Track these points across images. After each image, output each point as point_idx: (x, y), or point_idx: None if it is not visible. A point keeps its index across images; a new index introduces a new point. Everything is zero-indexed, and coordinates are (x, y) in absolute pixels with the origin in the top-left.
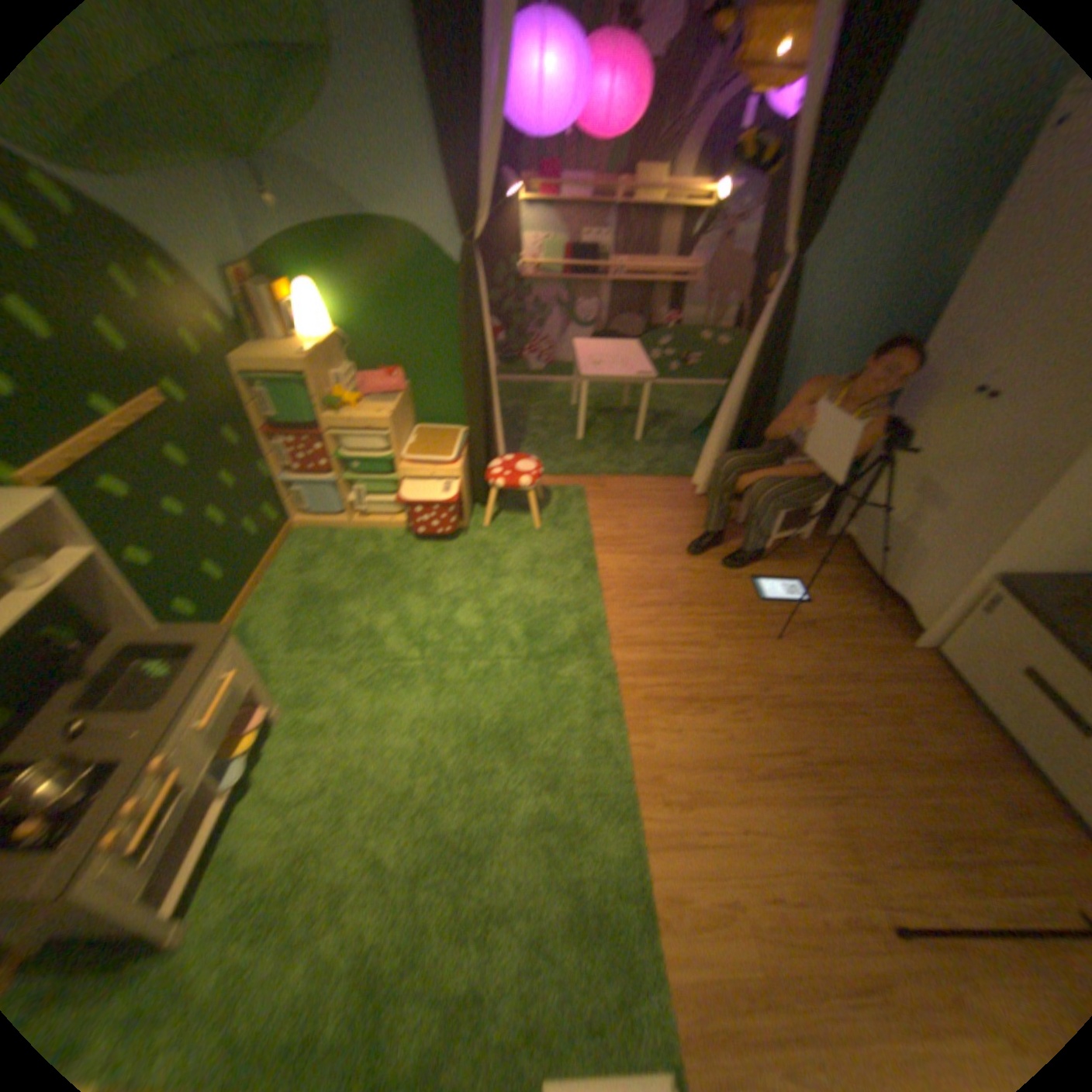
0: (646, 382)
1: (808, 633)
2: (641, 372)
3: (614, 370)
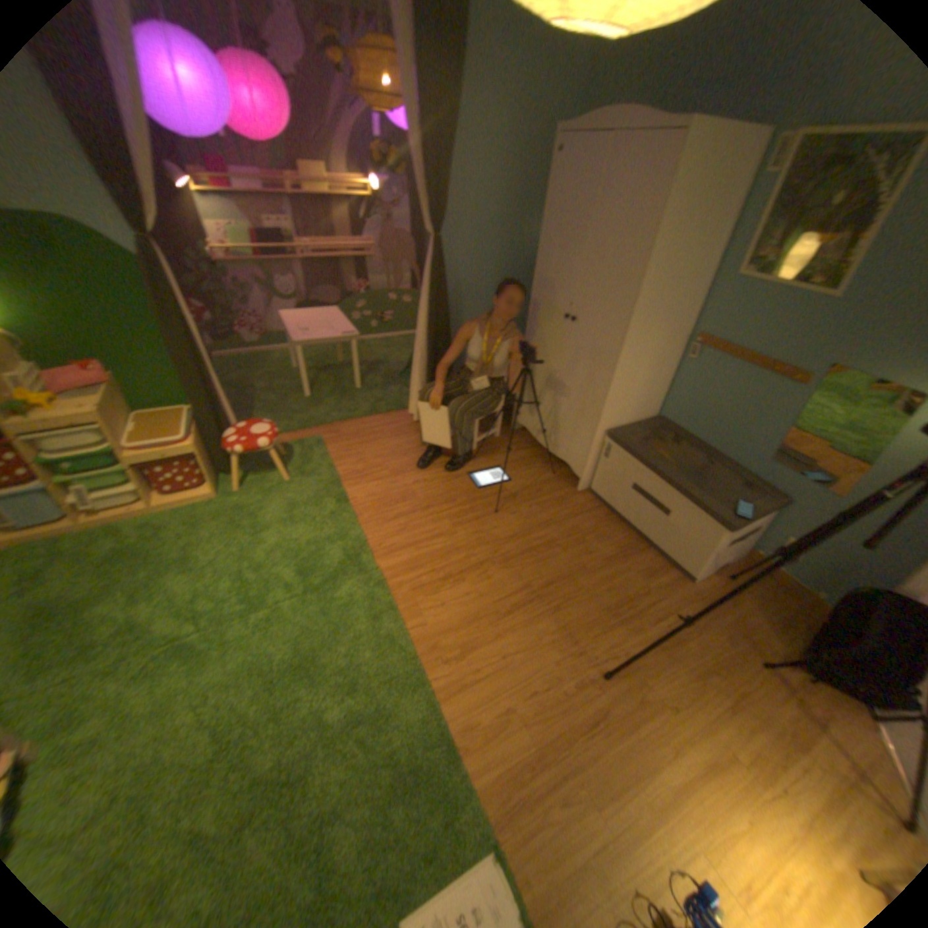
0: (352, 340)
1: (513, 503)
2: (346, 333)
3: (322, 333)
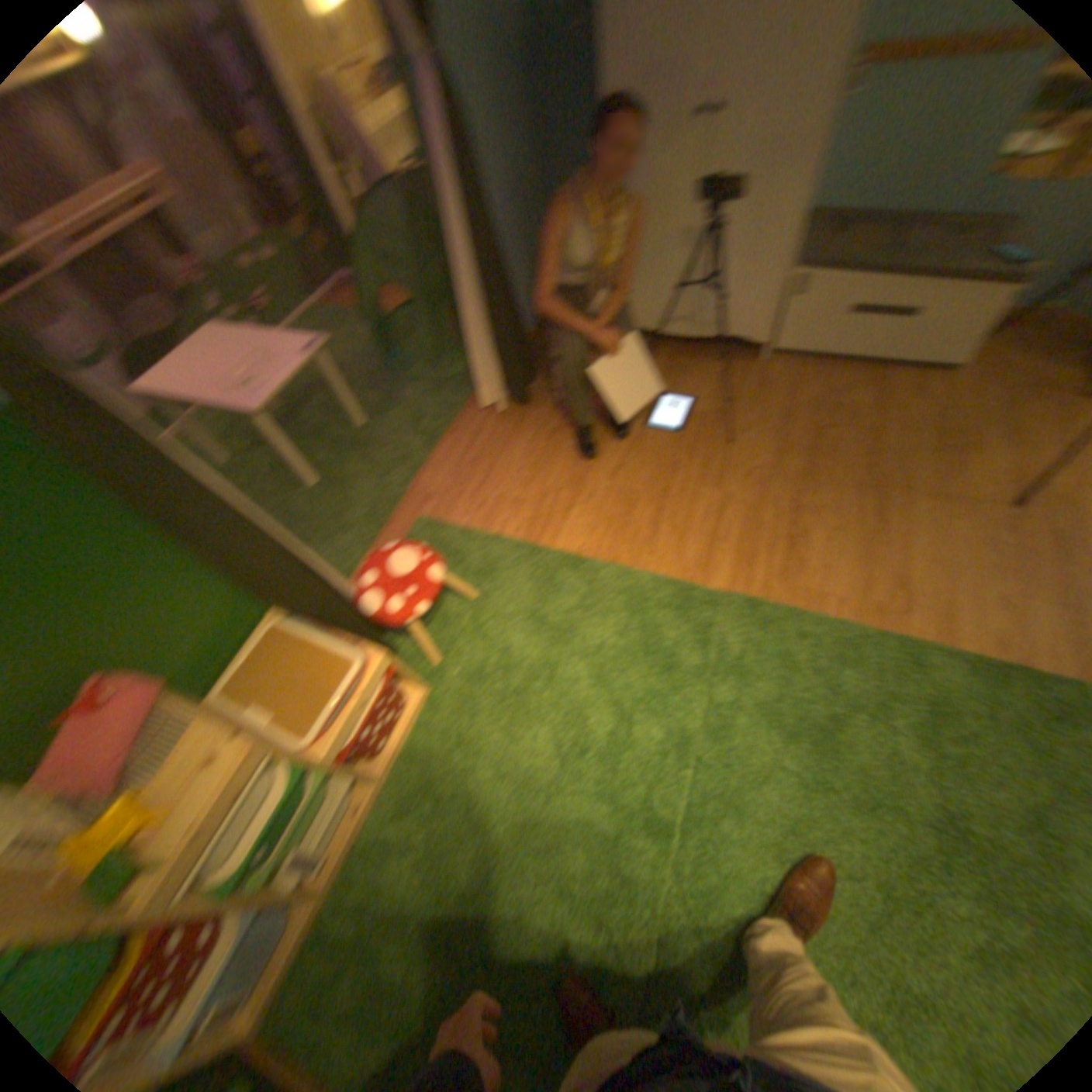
0: (321, 351)
1: (728, 419)
2: (305, 345)
3: (273, 369)
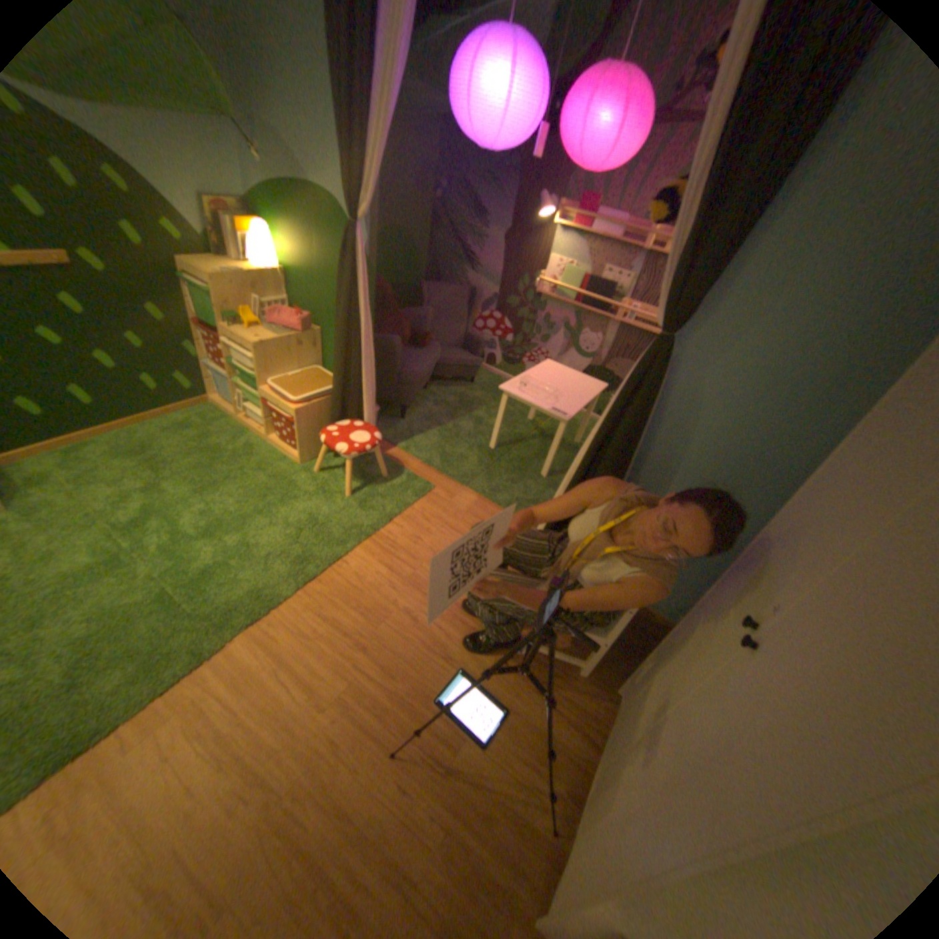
0: (561, 423)
1: (431, 783)
2: (559, 411)
3: (537, 398)
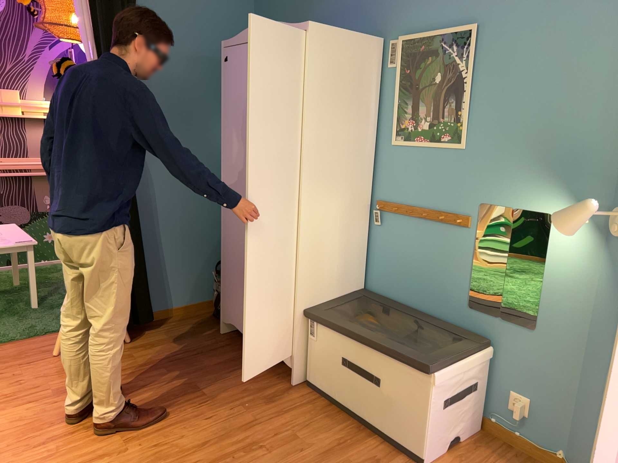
0: (29, 249)
1: (211, 406)
2: (21, 241)
3: None
